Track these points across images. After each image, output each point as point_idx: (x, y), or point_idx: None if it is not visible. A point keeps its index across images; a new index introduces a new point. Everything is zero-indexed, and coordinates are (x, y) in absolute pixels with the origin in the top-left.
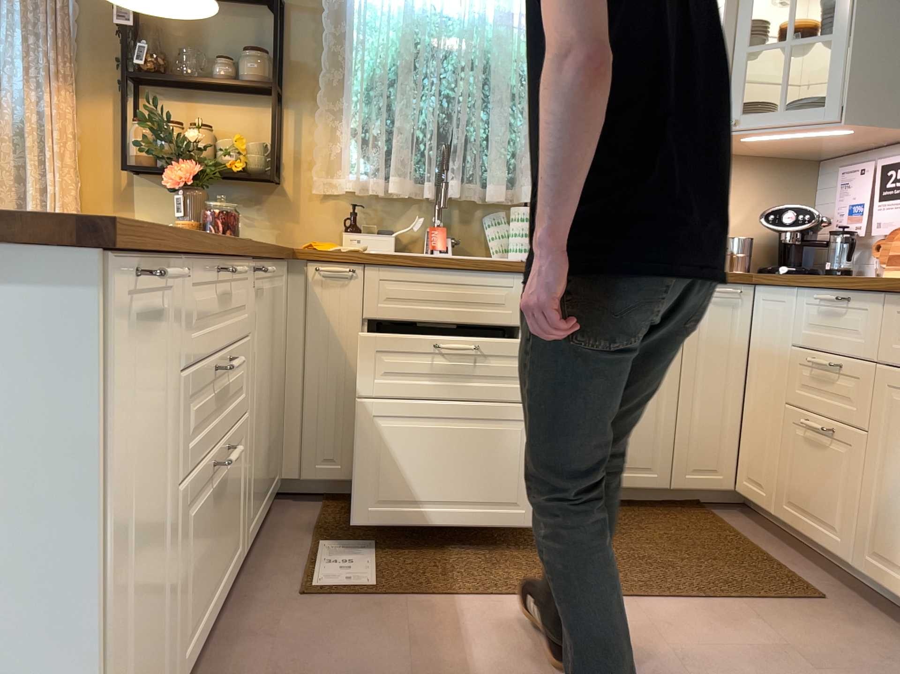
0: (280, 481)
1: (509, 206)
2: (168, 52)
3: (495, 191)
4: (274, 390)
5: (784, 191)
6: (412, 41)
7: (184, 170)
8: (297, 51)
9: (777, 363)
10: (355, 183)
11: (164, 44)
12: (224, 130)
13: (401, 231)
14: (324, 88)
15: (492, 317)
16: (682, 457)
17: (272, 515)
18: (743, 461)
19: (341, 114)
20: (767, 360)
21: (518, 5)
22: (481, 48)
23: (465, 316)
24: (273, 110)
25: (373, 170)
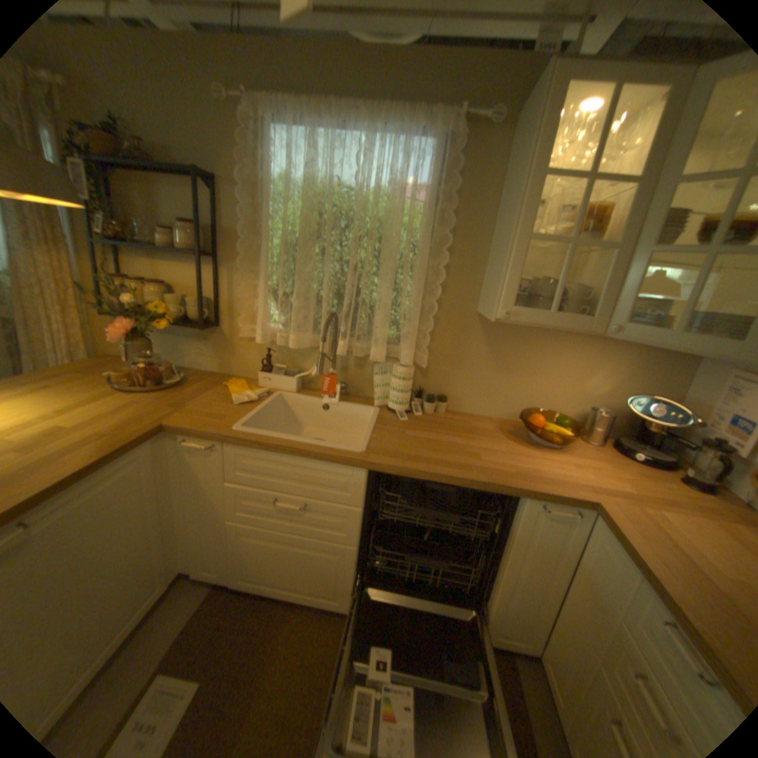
0: (174, 578)
1: (396, 358)
2: (130, 215)
3: (375, 354)
4: (126, 555)
5: (661, 369)
6: (312, 212)
7: (117, 327)
8: (224, 216)
9: (602, 613)
10: (266, 334)
11: (125, 209)
12: (175, 281)
13: (302, 375)
14: (245, 250)
15: (333, 497)
16: (495, 627)
17: (162, 606)
18: (552, 646)
19: (260, 273)
20: (593, 596)
21: (415, 175)
22: (375, 220)
23: (309, 492)
24: (209, 266)
25: (279, 326)
